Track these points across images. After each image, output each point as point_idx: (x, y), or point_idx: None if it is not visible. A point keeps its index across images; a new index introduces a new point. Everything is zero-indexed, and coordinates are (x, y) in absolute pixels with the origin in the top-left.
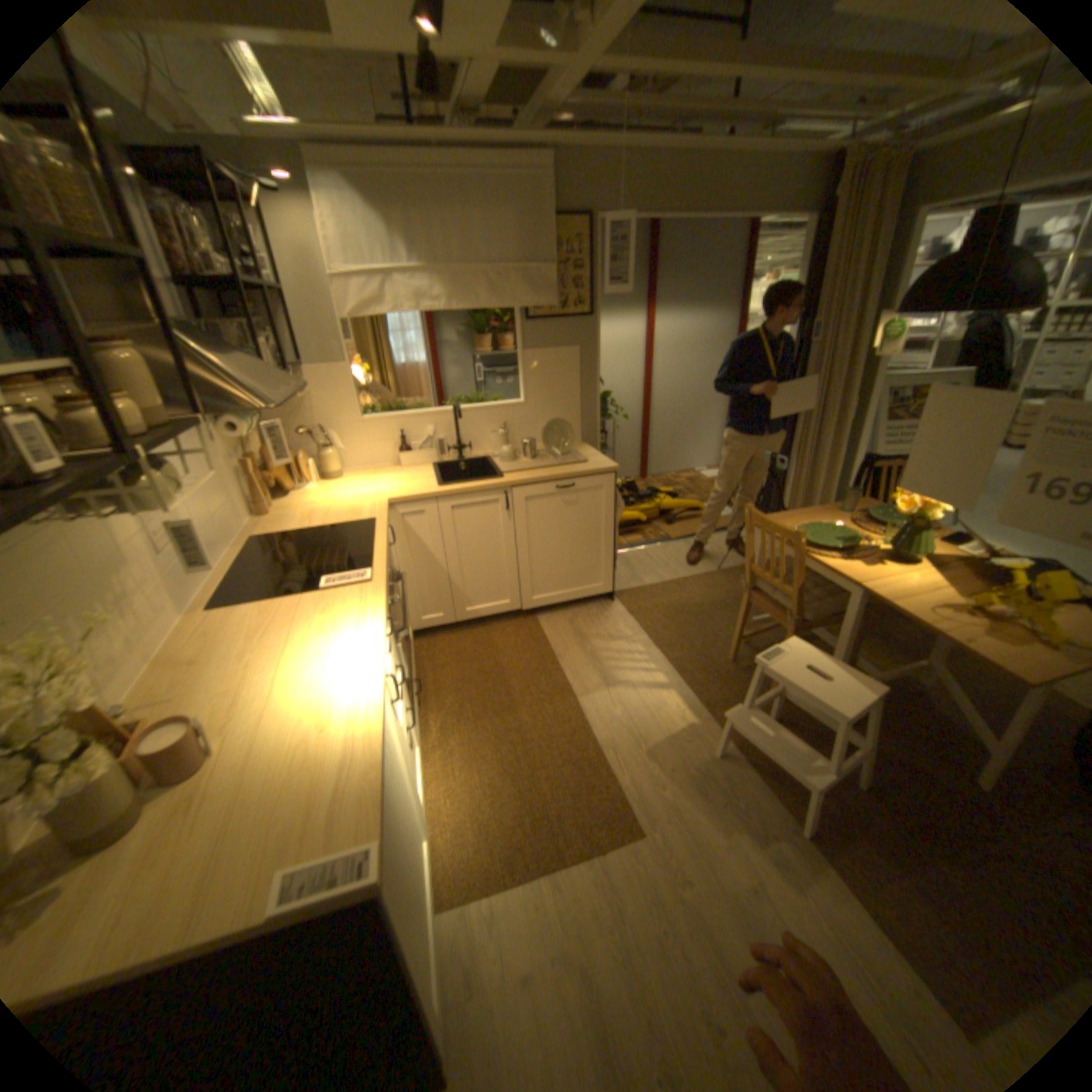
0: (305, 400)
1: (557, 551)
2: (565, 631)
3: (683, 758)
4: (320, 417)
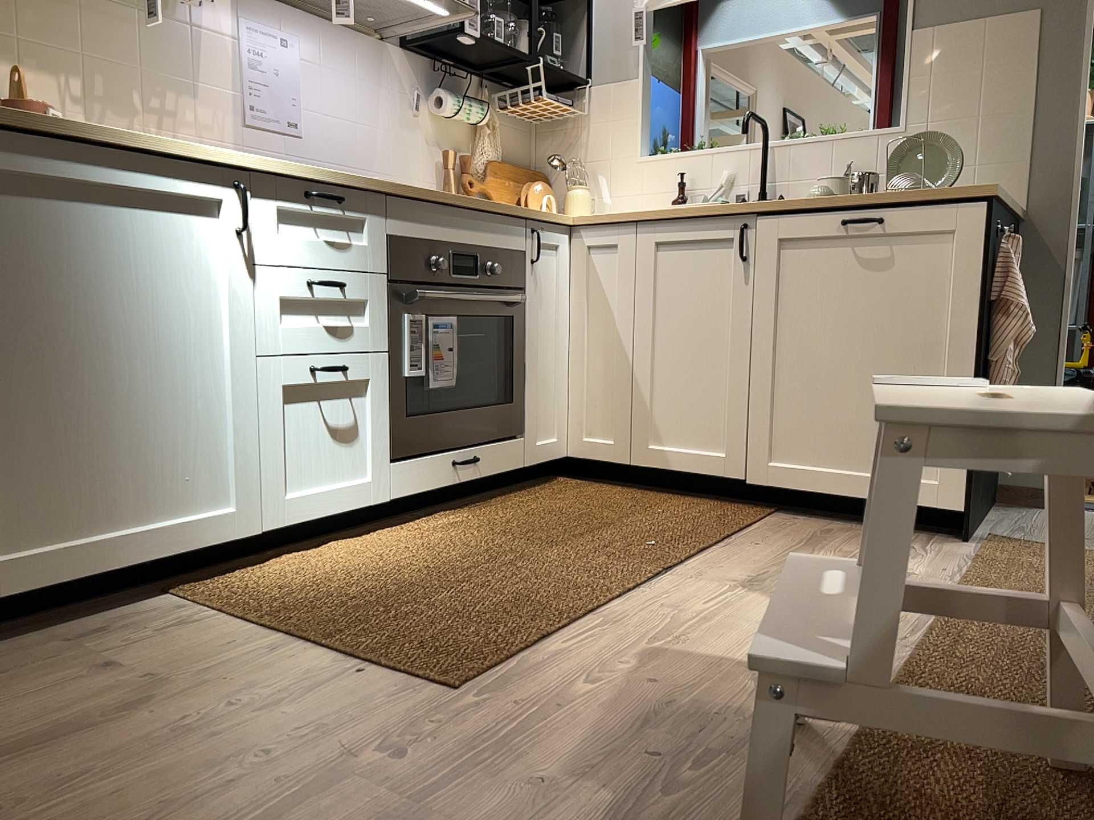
0: (582, 135)
1: (835, 370)
2: (790, 529)
3: (704, 688)
4: (593, 157)
